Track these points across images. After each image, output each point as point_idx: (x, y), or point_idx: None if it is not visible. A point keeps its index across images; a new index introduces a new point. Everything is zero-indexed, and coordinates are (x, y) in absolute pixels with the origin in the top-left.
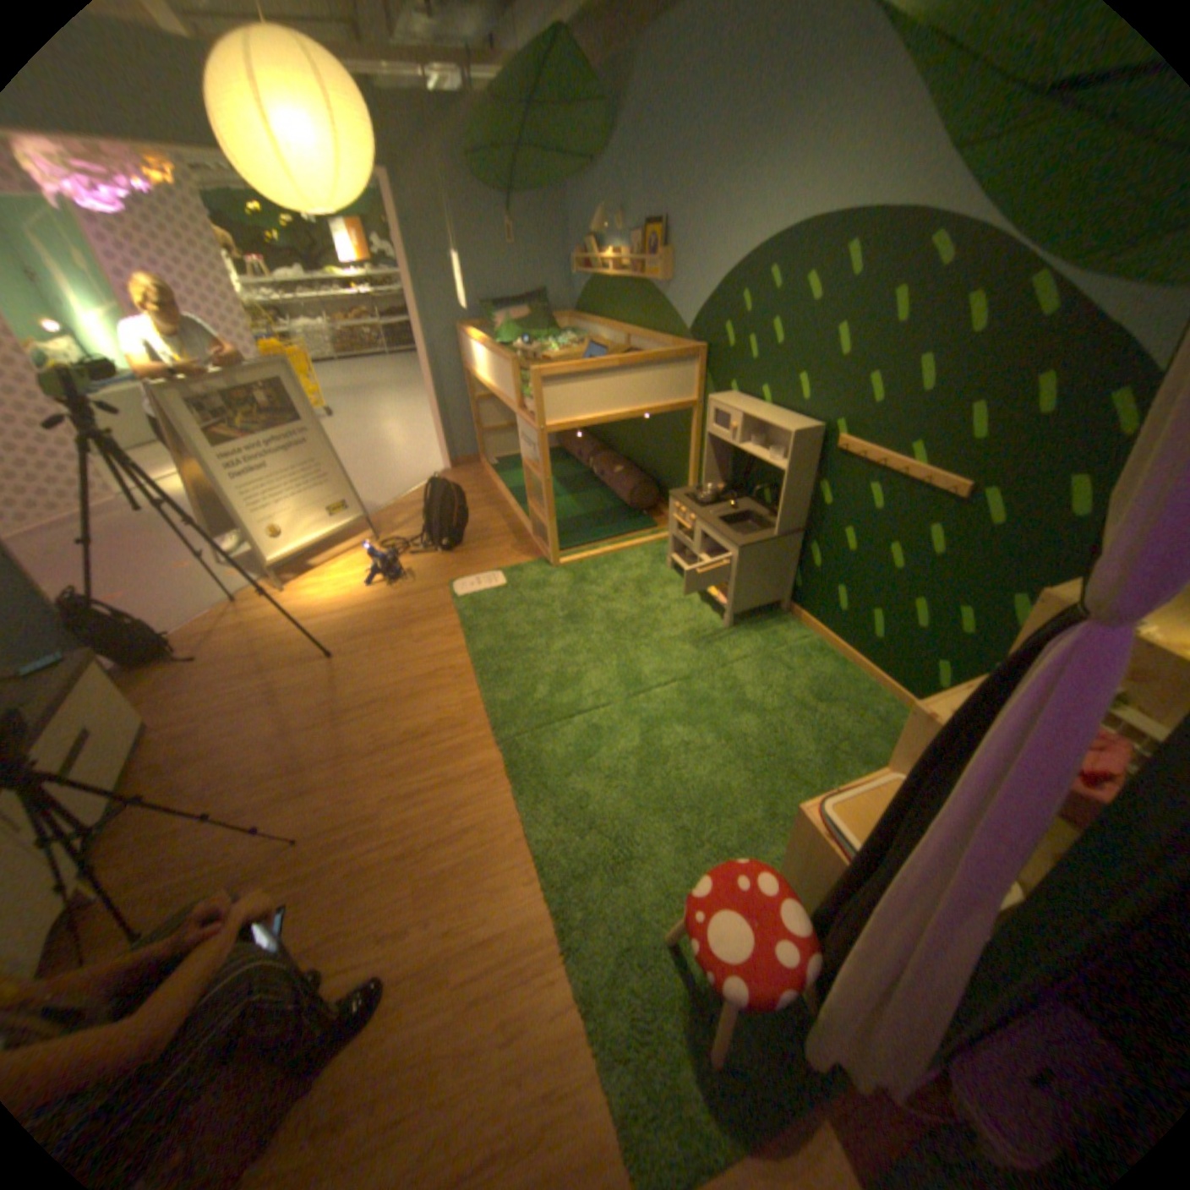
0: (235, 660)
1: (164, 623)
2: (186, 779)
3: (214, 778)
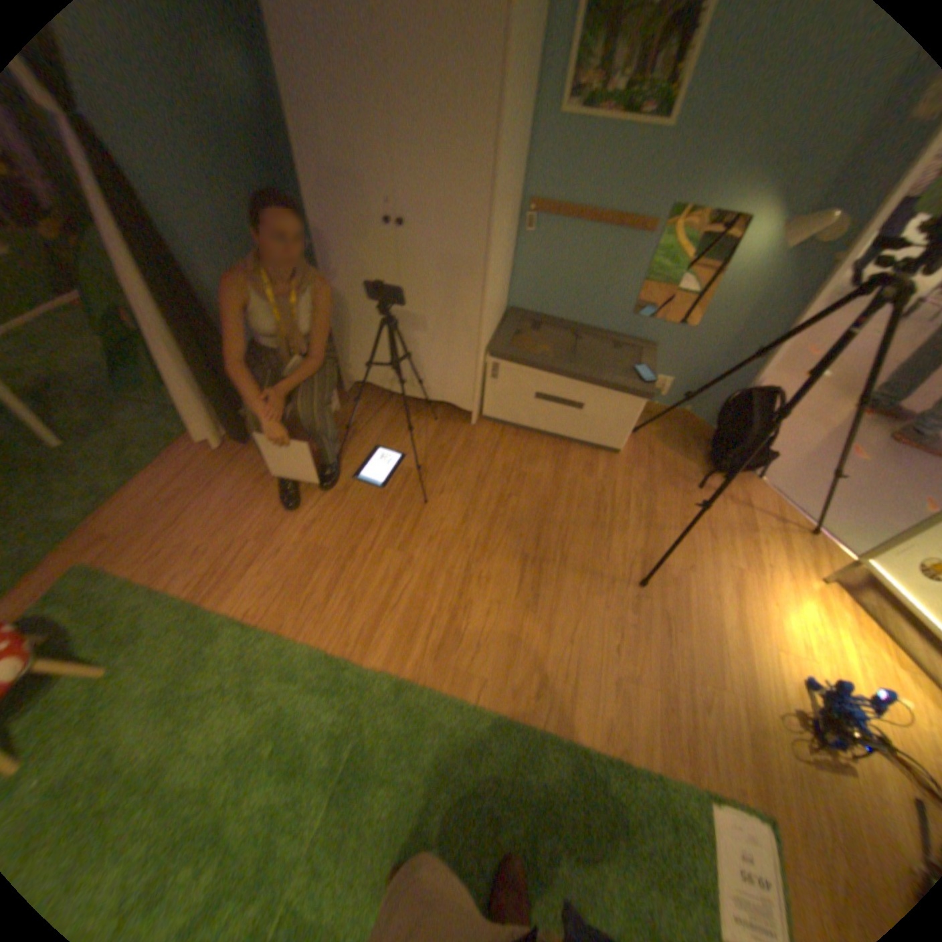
0: (684, 517)
1: (787, 481)
2: (538, 467)
3: (527, 480)
